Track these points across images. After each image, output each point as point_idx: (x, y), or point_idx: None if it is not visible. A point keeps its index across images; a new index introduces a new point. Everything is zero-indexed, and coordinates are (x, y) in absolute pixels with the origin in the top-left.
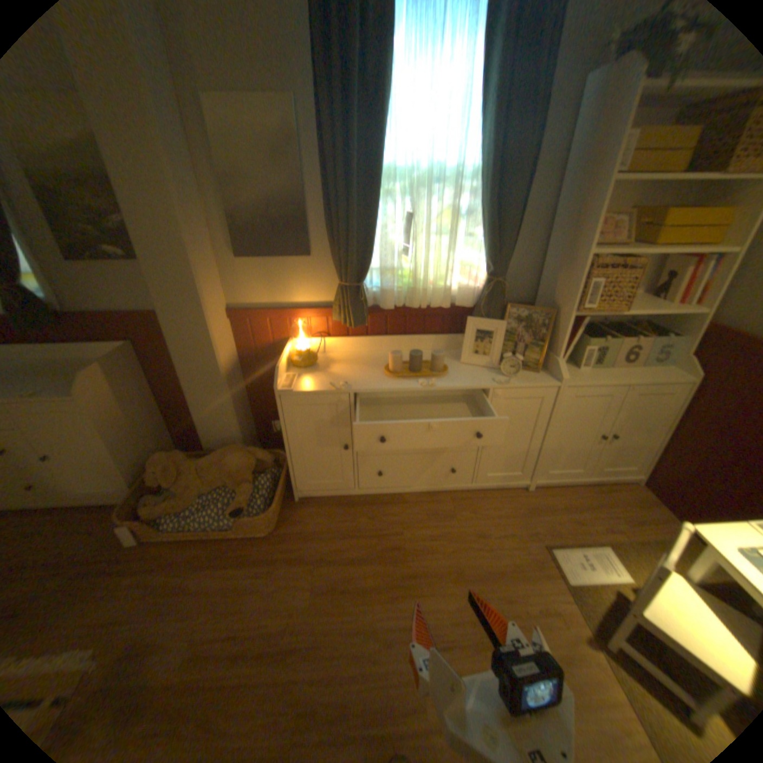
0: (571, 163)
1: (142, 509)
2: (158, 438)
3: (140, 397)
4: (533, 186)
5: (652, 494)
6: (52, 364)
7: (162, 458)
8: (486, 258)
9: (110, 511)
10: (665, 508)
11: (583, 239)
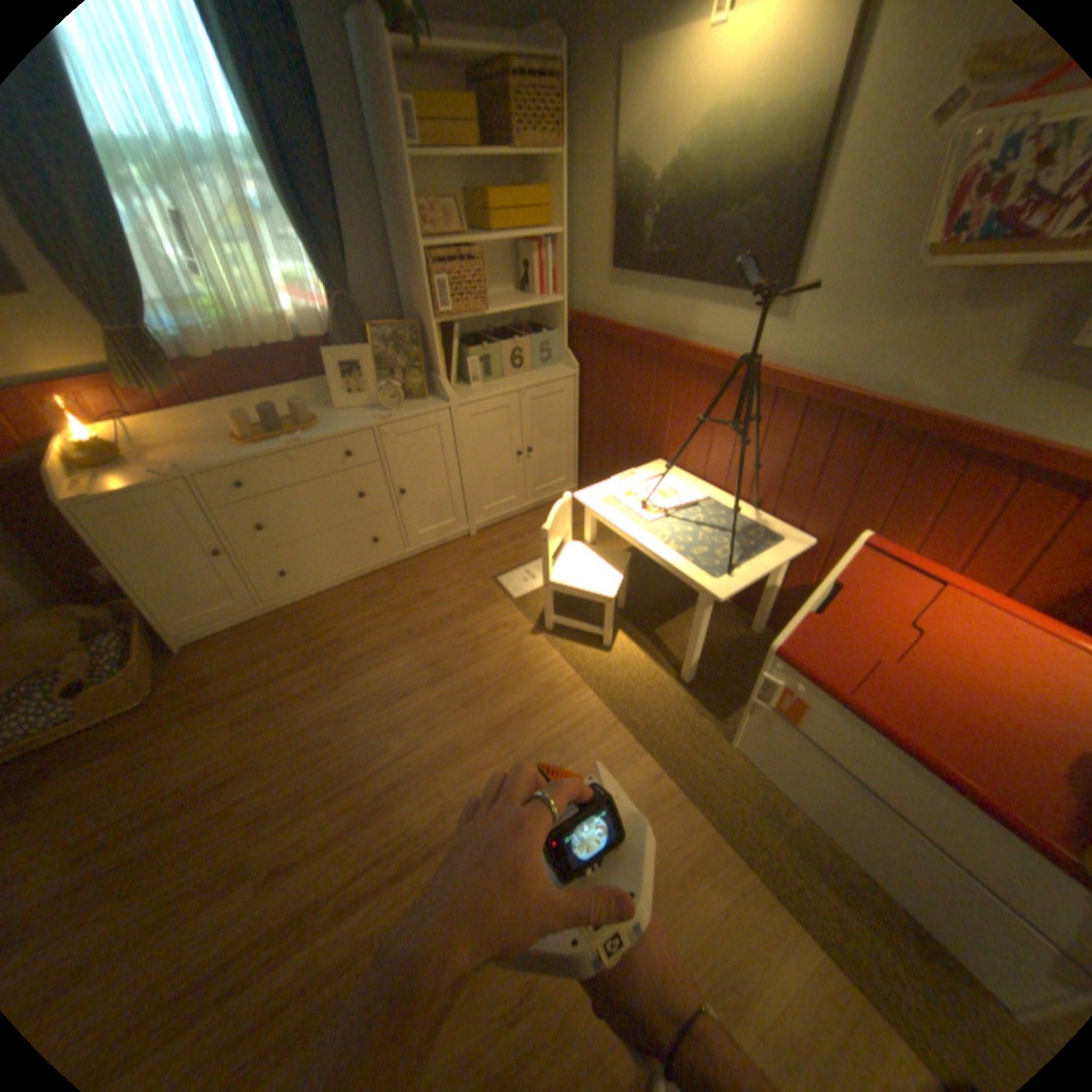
0: (370, 136)
1: None
2: None
3: None
4: (334, 168)
5: None
6: None
7: None
8: (313, 267)
9: None
10: None
11: (410, 232)
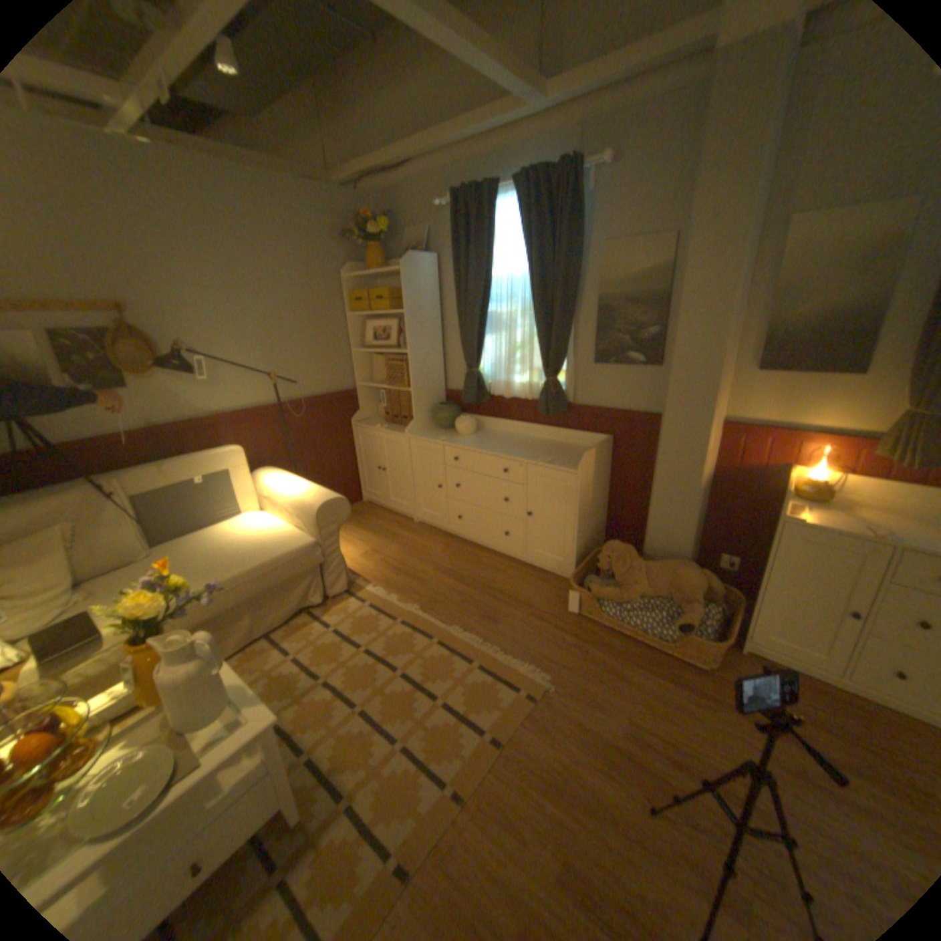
0: None
1: (592, 584)
2: (599, 529)
3: (602, 487)
4: None
5: None
6: (547, 442)
7: (619, 546)
8: None
9: (550, 577)
10: None
11: None
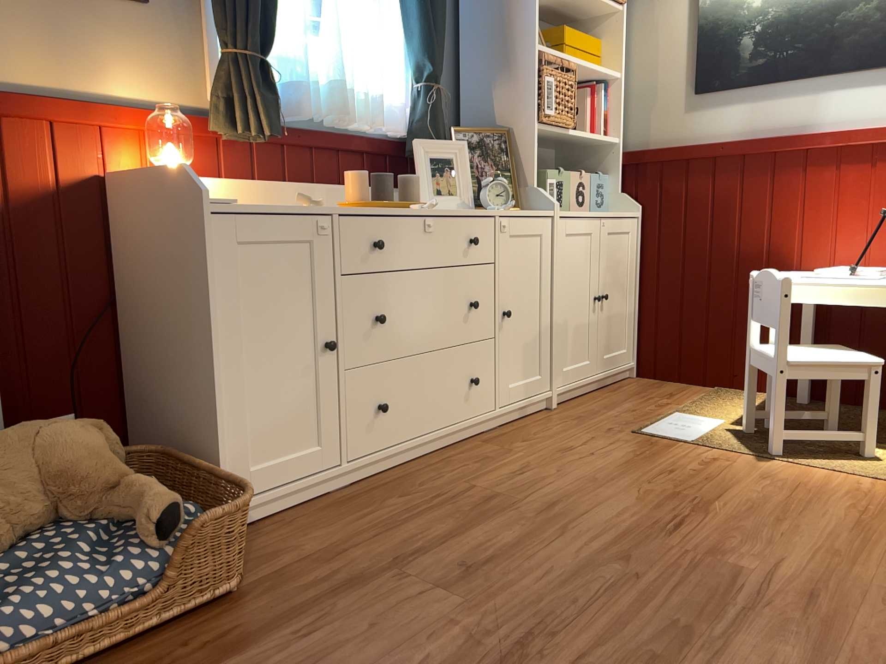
0: None
1: None
2: None
3: None
4: None
5: (648, 378)
6: None
7: None
8: (418, 56)
9: None
10: (669, 380)
11: (520, 36)
